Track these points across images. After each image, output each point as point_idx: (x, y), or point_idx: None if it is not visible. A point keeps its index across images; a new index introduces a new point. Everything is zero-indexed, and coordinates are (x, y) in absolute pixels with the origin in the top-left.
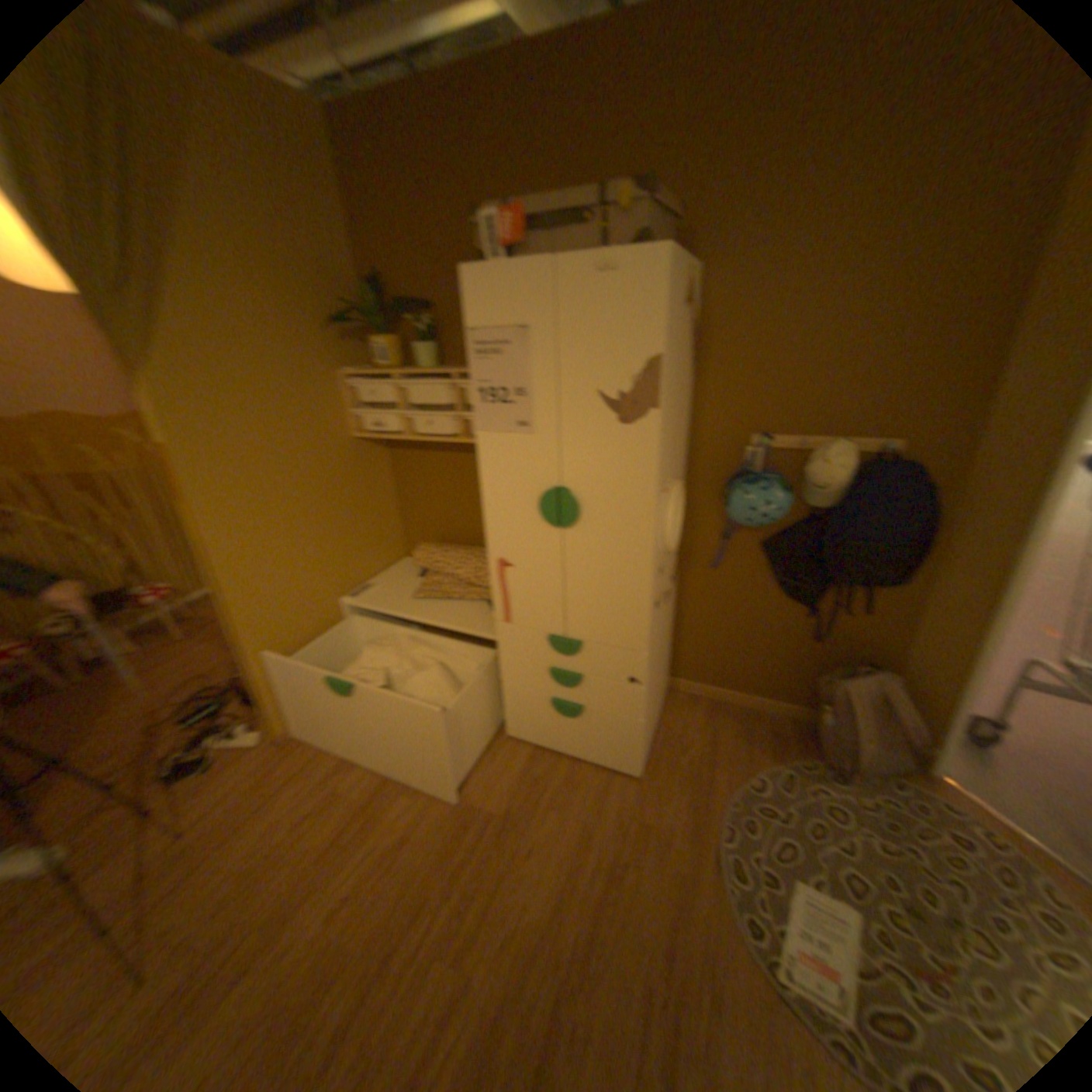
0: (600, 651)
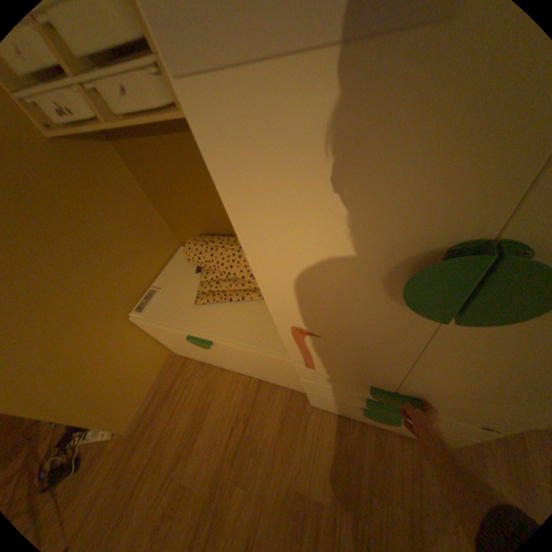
0: (452, 408)
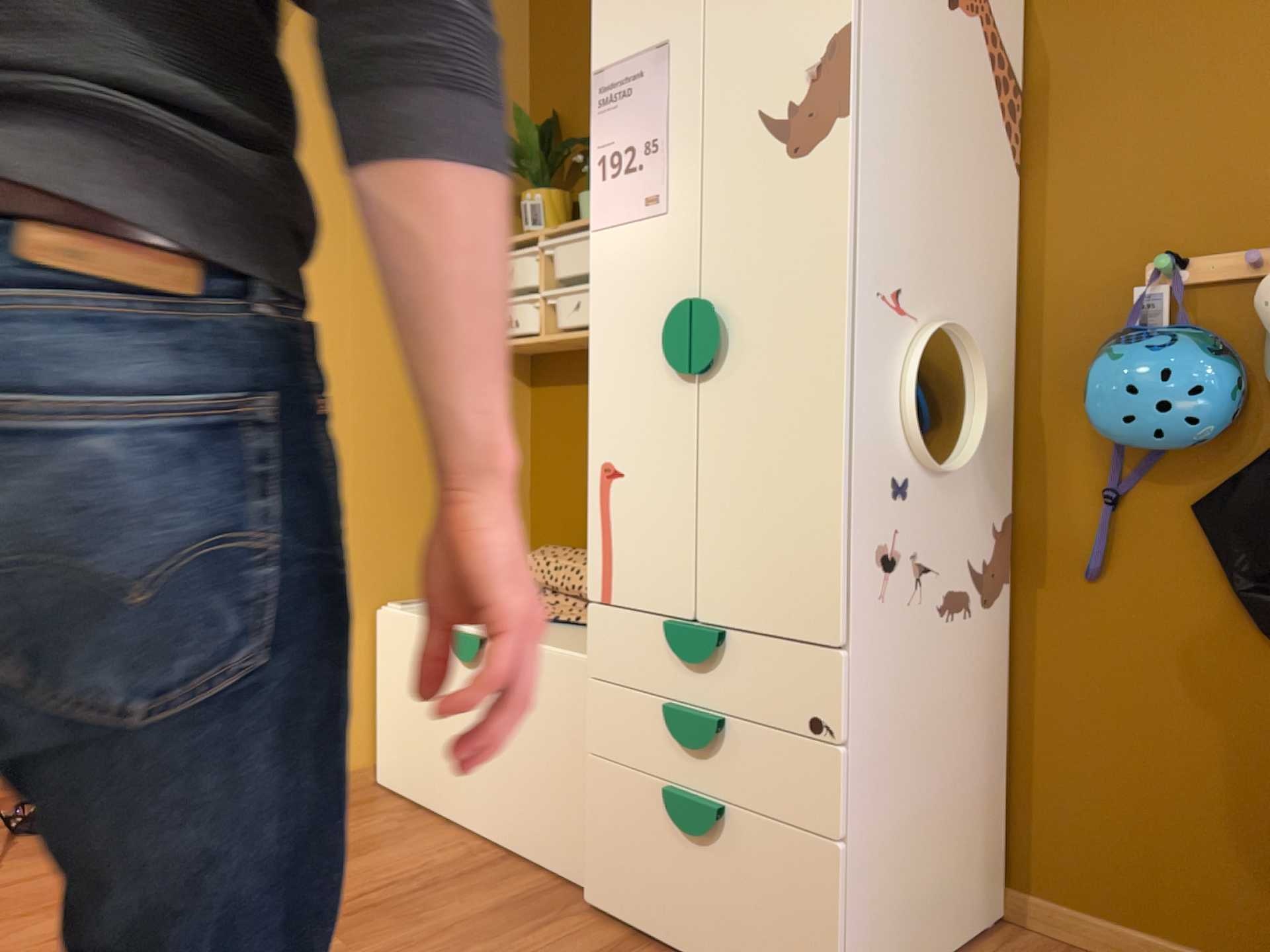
0: (762, 654)
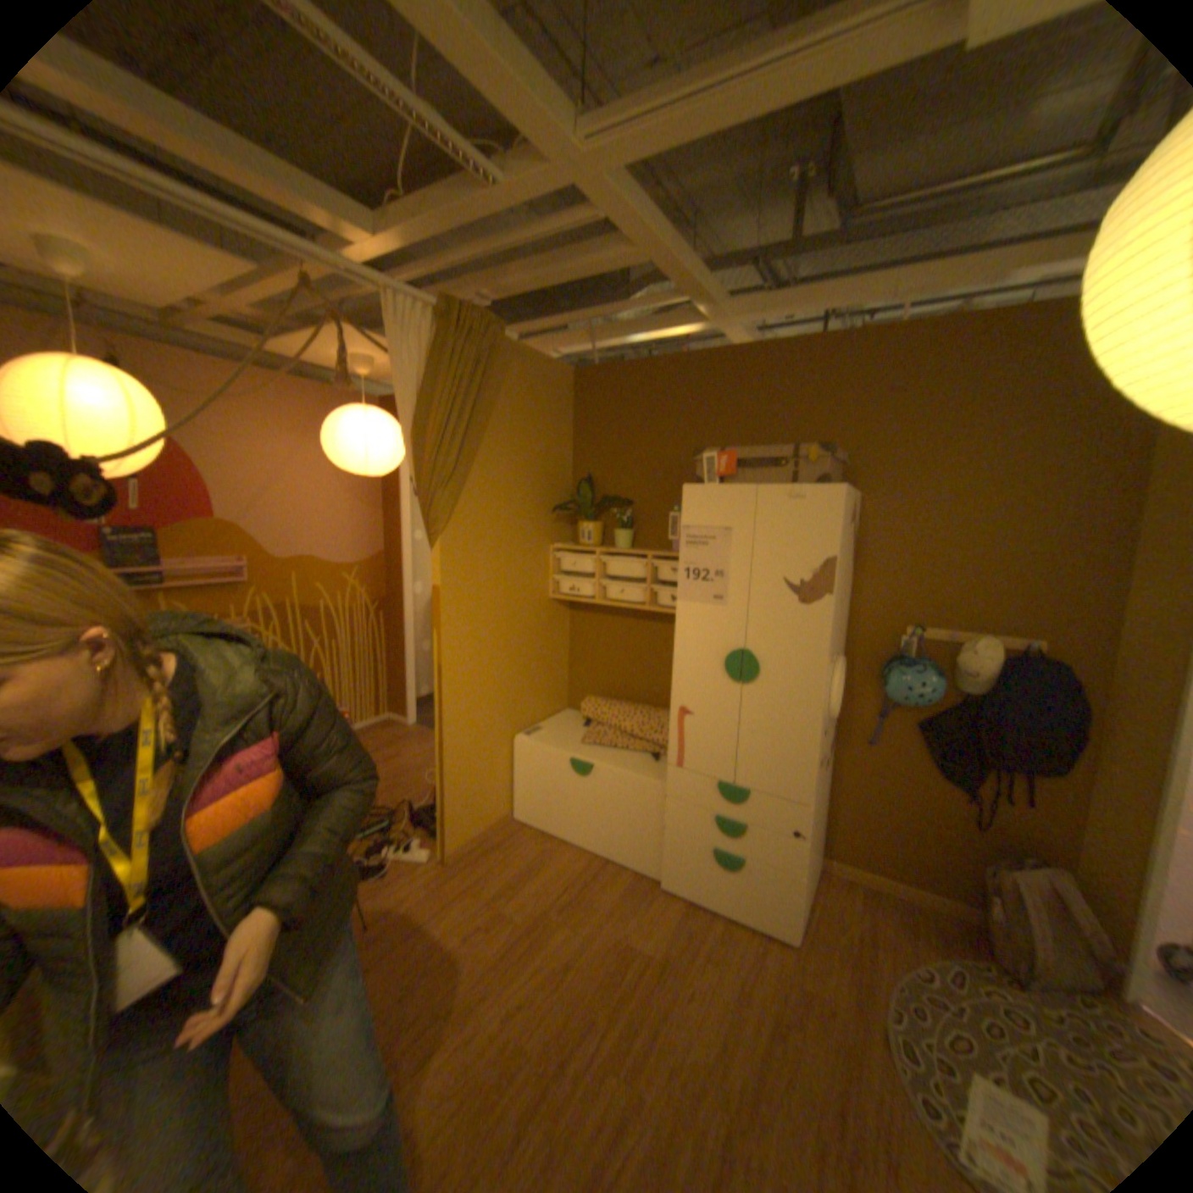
0: (768, 804)
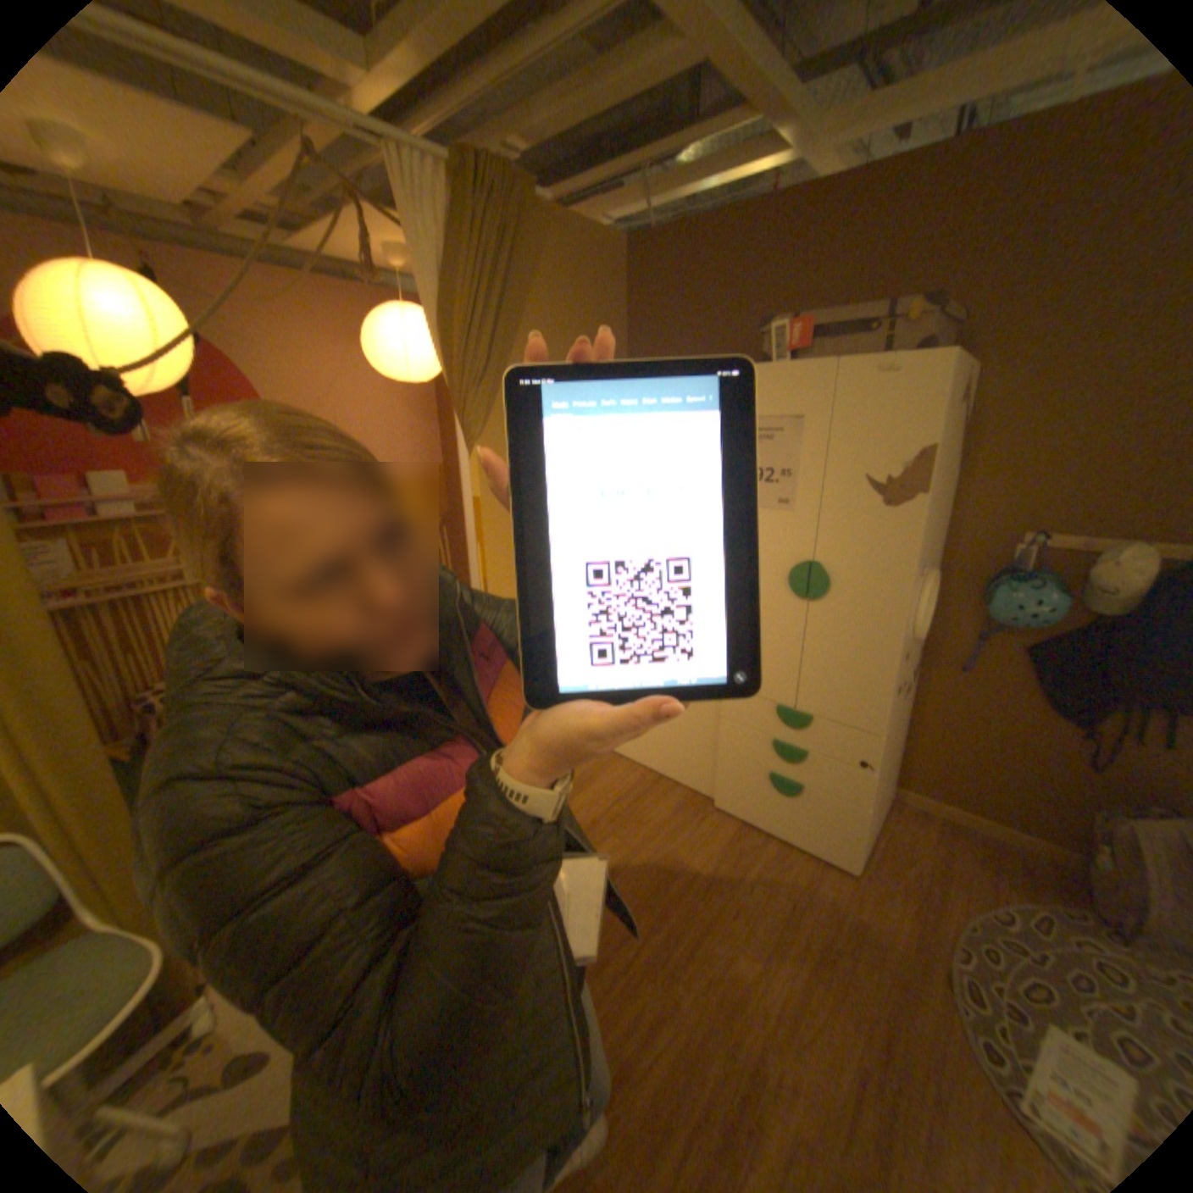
0: (833, 730)
